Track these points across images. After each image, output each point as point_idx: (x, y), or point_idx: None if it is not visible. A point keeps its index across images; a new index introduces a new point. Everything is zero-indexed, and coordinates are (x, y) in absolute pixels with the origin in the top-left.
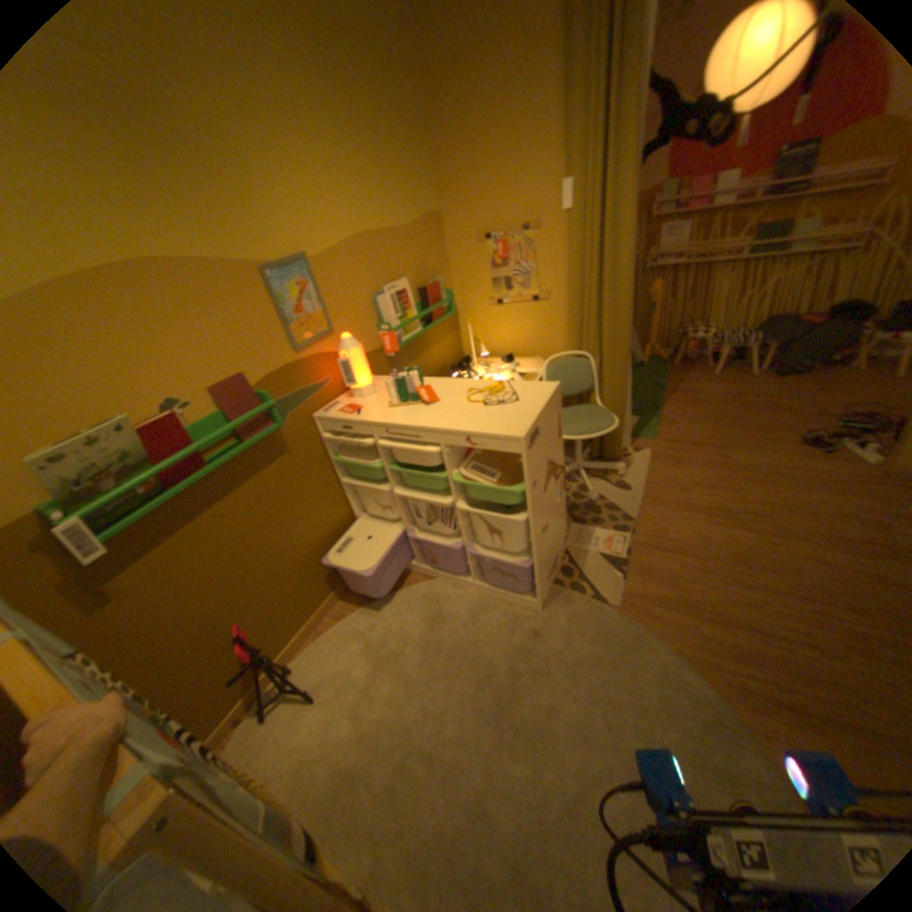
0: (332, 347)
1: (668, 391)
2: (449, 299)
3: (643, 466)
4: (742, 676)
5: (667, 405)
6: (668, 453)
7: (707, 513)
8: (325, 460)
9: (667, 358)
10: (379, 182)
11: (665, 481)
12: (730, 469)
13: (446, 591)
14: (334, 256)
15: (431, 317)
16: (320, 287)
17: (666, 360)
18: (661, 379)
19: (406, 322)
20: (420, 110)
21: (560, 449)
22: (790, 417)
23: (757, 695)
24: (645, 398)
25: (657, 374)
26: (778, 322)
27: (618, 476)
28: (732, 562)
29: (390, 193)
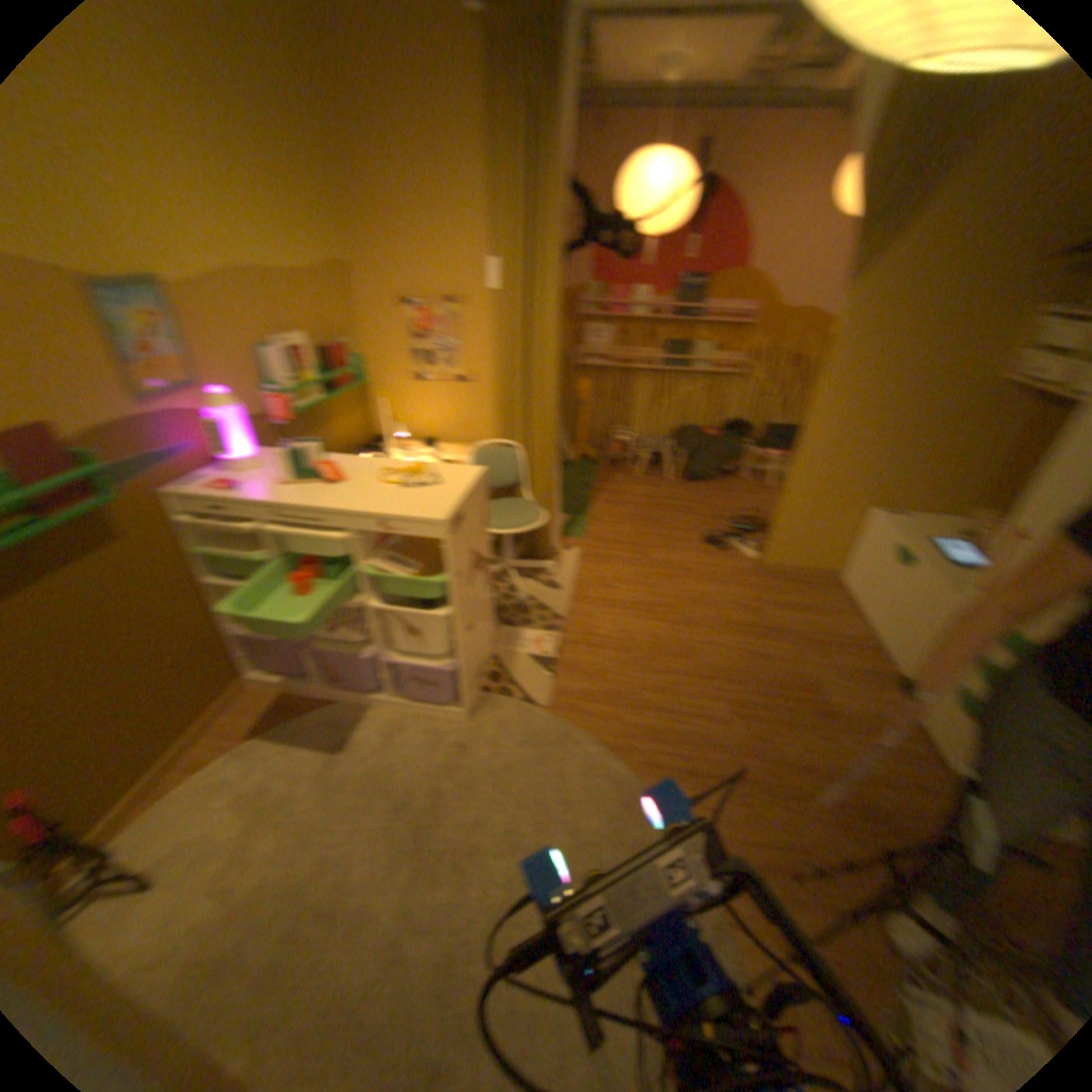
0: (186, 404)
1: (592, 490)
2: (353, 366)
3: (568, 564)
4: (651, 752)
5: (591, 505)
6: (591, 551)
7: (624, 607)
8: (170, 554)
9: (591, 458)
10: (261, 209)
11: (588, 578)
12: (644, 566)
13: (347, 716)
14: (192, 286)
15: (329, 384)
16: (170, 323)
17: (591, 461)
18: (585, 478)
19: (295, 386)
20: (317, 137)
21: (483, 540)
22: (692, 519)
23: (663, 767)
24: (571, 496)
25: (582, 473)
26: (682, 432)
27: (544, 574)
28: (644, 651)
29: (275, 225)
